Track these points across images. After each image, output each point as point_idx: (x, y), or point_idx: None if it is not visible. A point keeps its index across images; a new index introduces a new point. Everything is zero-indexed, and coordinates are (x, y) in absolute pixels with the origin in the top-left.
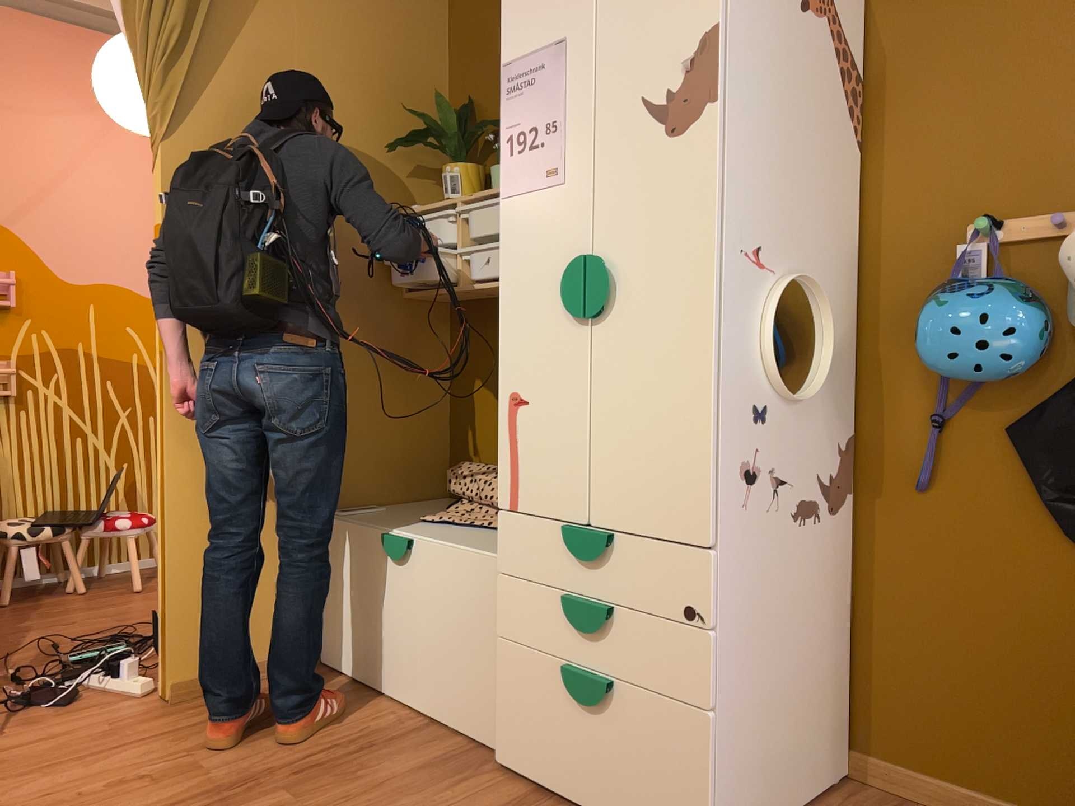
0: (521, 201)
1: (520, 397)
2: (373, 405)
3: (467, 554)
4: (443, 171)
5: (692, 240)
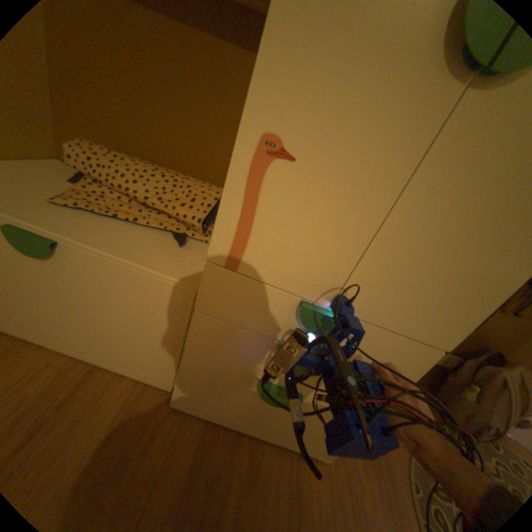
0: None
1: (284, 147)
2: None
3: (144, 272)
4: None
5: None
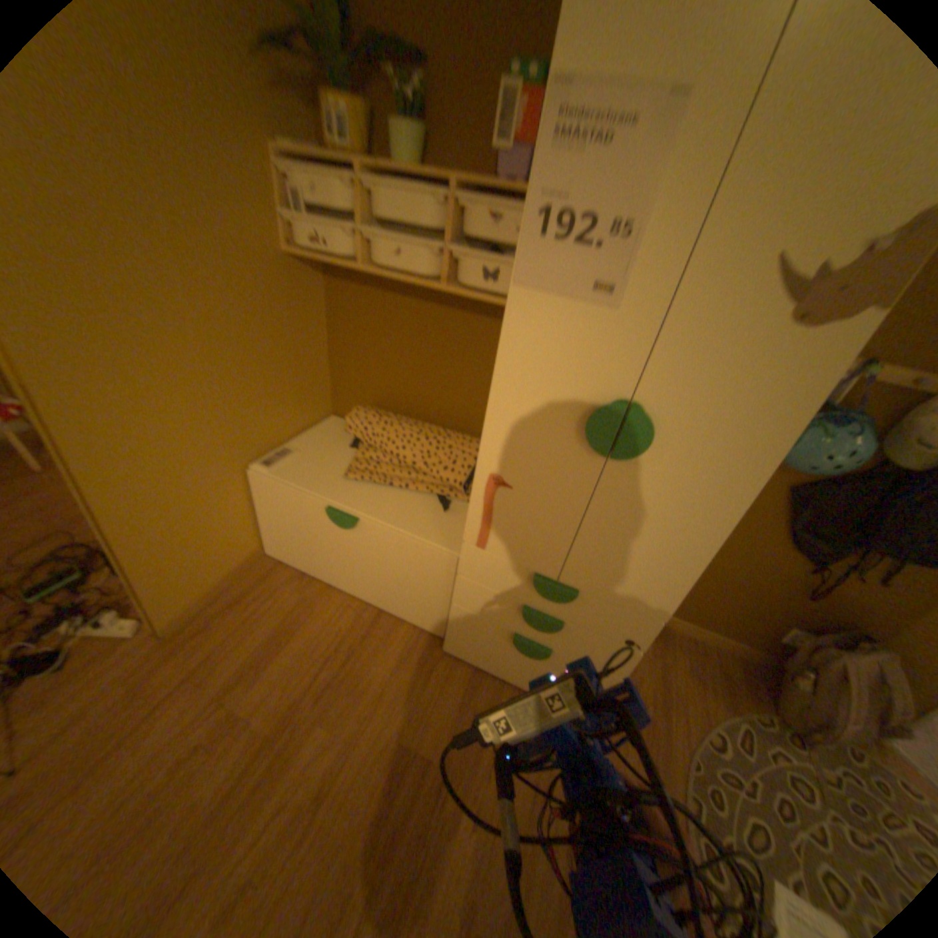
0: (546, 301)
1: (504, 480)
2: (272, 364)
3: (418, 541)
4: (323, 98)
5: (762, 436)
